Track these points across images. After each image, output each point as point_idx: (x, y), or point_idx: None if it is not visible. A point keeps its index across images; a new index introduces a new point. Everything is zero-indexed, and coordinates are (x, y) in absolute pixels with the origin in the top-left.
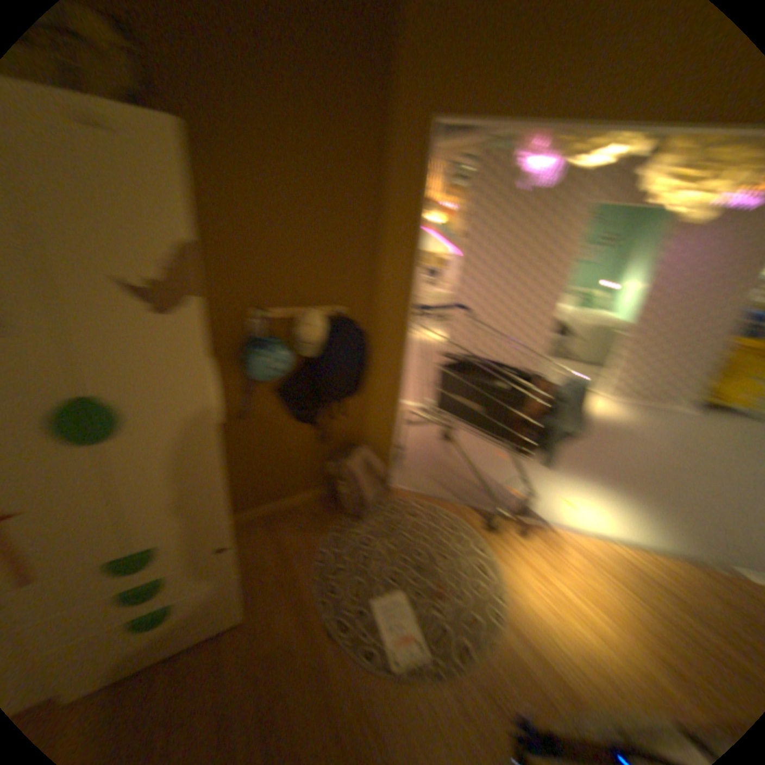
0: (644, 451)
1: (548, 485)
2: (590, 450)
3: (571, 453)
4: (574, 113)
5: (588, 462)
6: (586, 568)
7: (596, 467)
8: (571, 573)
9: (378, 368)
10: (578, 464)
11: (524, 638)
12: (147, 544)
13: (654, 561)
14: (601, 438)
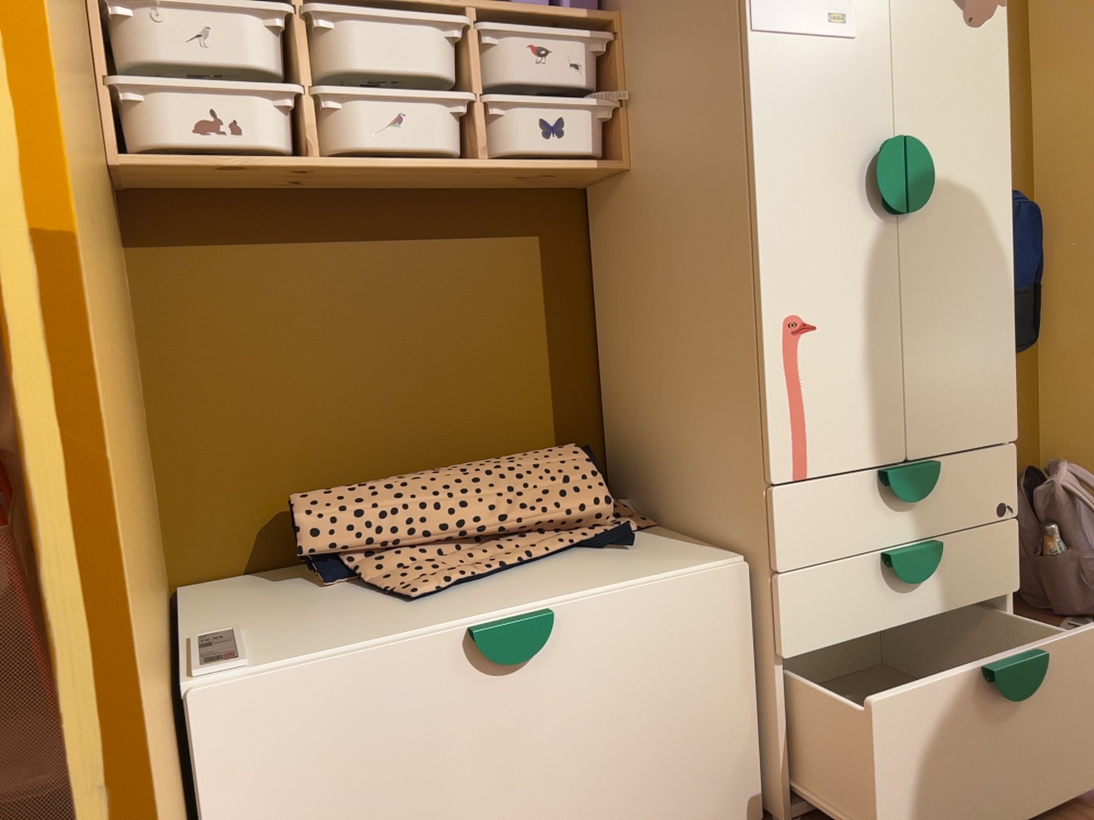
0: None
1: None
2: None
3: None
4: None
5: None
6: None
7: None
8: None
9: (1063, 290)
10: None
11: None
12: (934, 448)
13: None
14: None
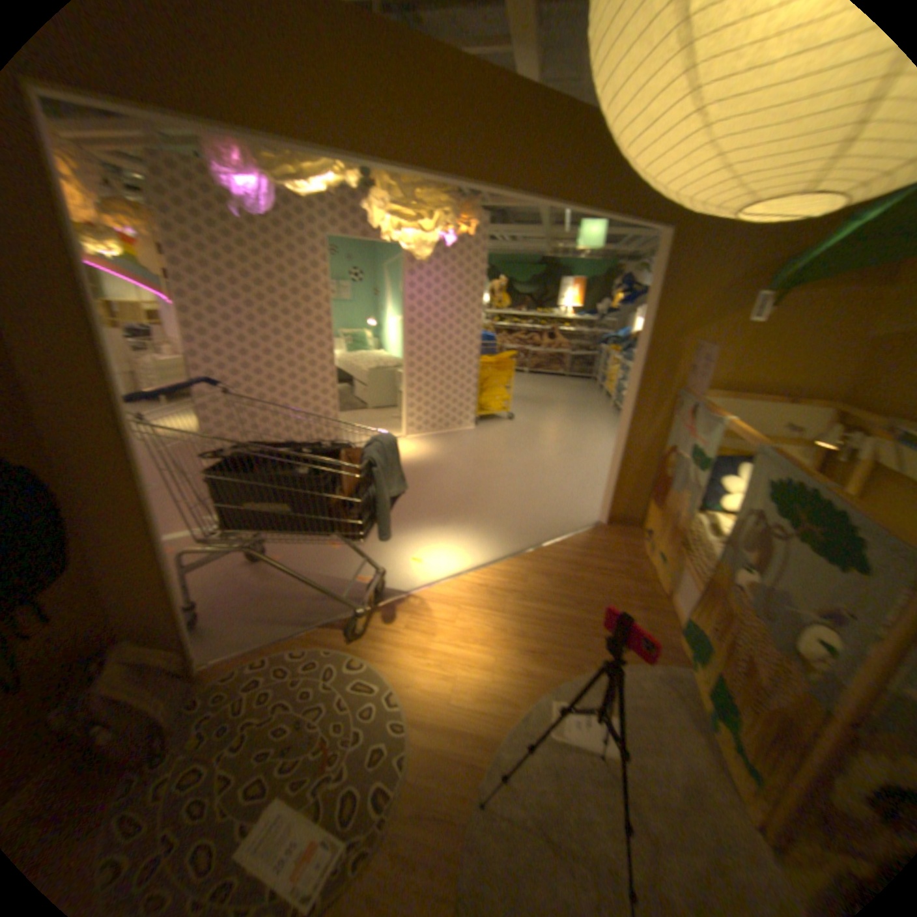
0: (454, 477)
1: (392, 552)
2: (415, 497)
3: (400, 507)
4: (266, 126)
5: (417, 510)
6: (452, 614)
7: (425, 511)
8: (443, 628)
9: (96, 514)
10: (410, 515)
11: (430, 726)
12: None
13: (493, 571)
14: (419, 481)
